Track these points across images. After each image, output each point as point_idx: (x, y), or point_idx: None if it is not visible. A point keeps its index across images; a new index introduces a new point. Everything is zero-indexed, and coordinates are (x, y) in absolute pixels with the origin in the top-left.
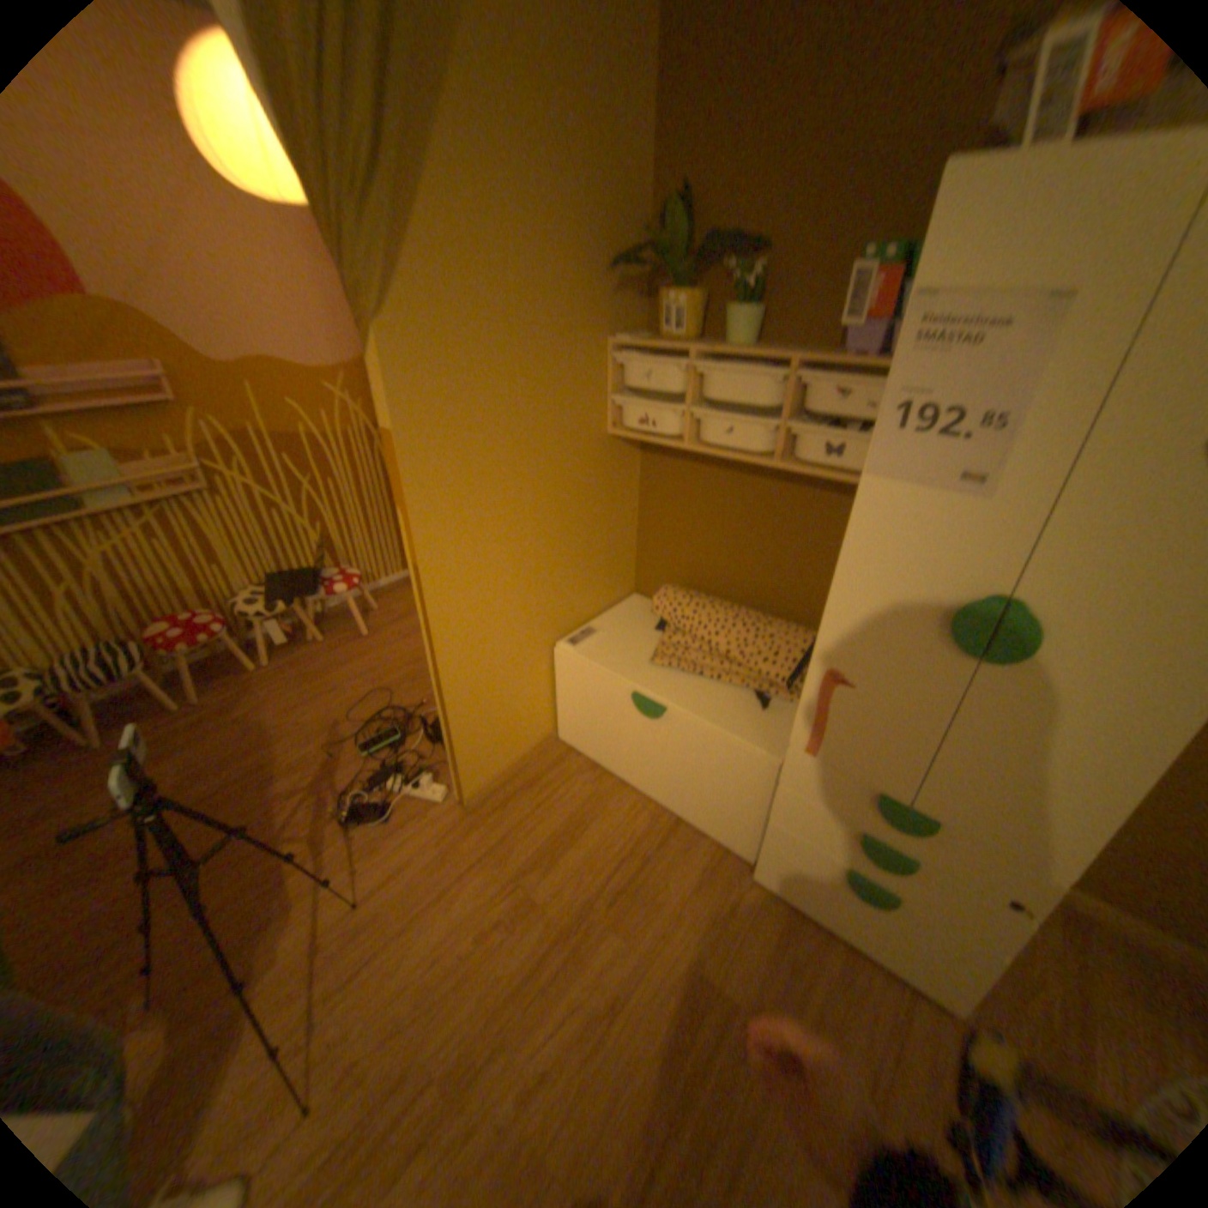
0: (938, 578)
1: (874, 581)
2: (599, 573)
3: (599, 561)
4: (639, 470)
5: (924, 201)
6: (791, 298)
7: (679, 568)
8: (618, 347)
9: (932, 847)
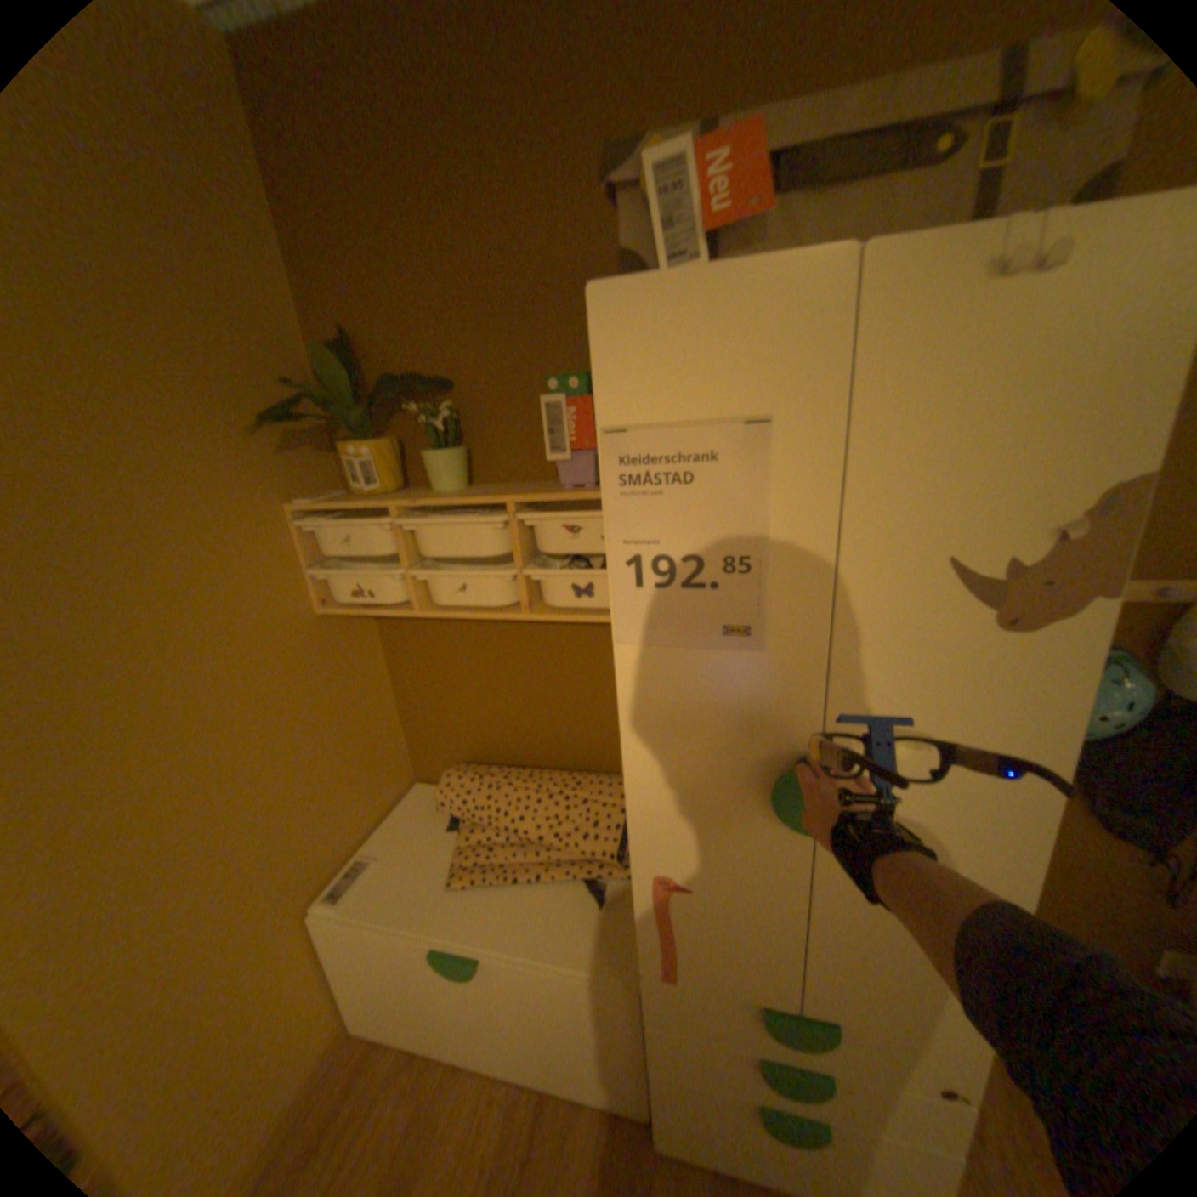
0: (739, 746)
1: (671, 763)
2: (355, 781)
3: (351, 768)
4: (380, 639)
5: None
6: (492, 434)
7: (461, 739)
8: (303, 511)
9: (839, 1051)
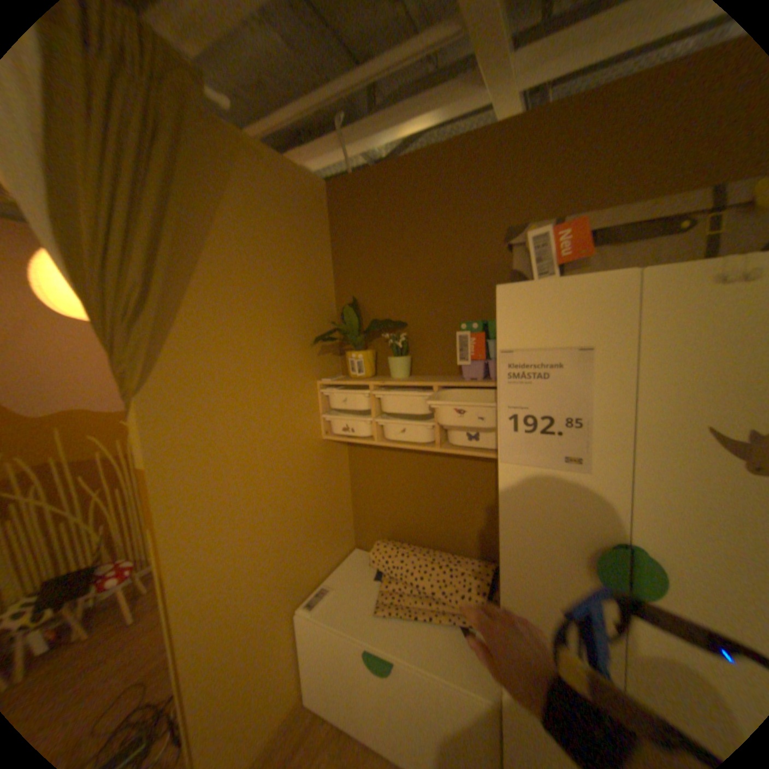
0: (575, 533)
1: (530, 539)
2: (326, 538)
3: (326, 529)
4: (348, 457)
5: (485, 300)
6: (424, 350)
7: (386, 524)
8: (324, 384)
9: None
